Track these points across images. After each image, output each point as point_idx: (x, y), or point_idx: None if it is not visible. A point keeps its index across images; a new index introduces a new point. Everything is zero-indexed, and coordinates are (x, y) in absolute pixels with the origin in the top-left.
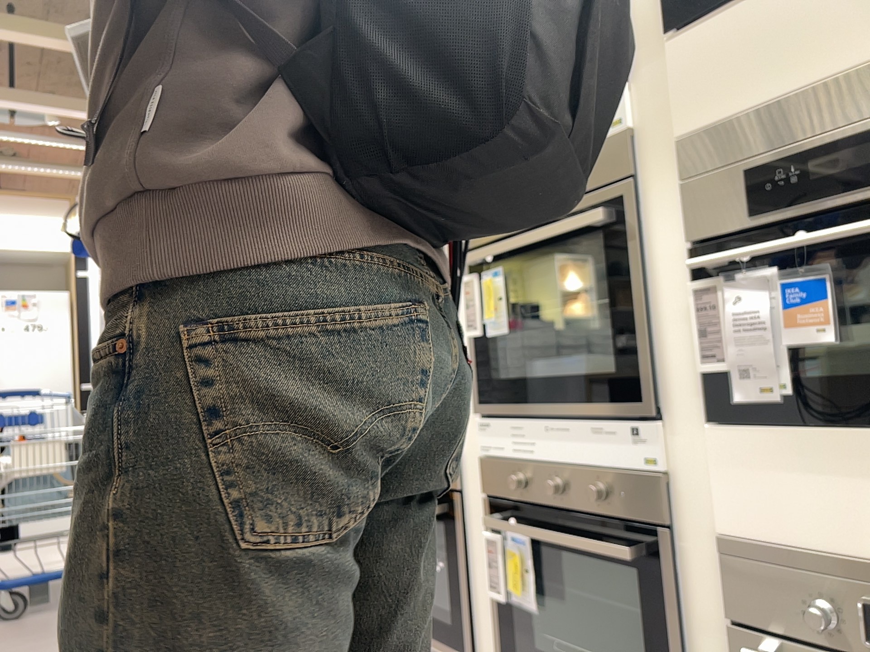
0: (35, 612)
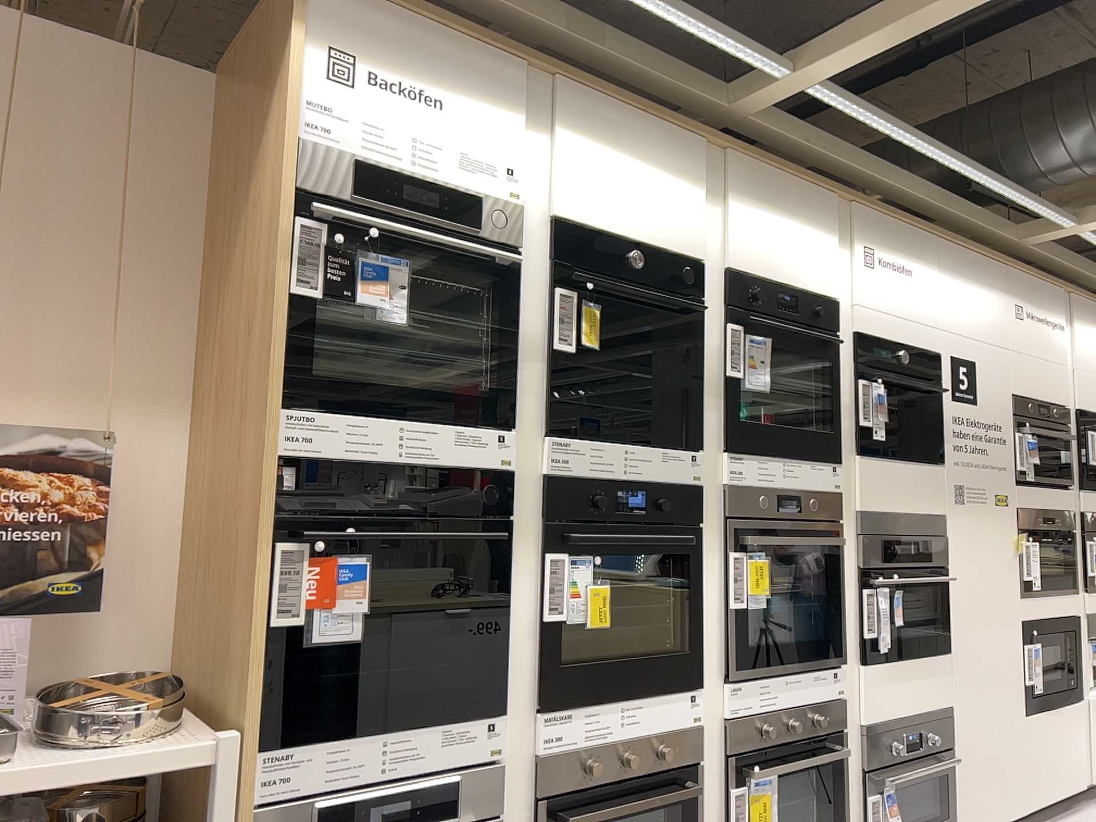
0: None
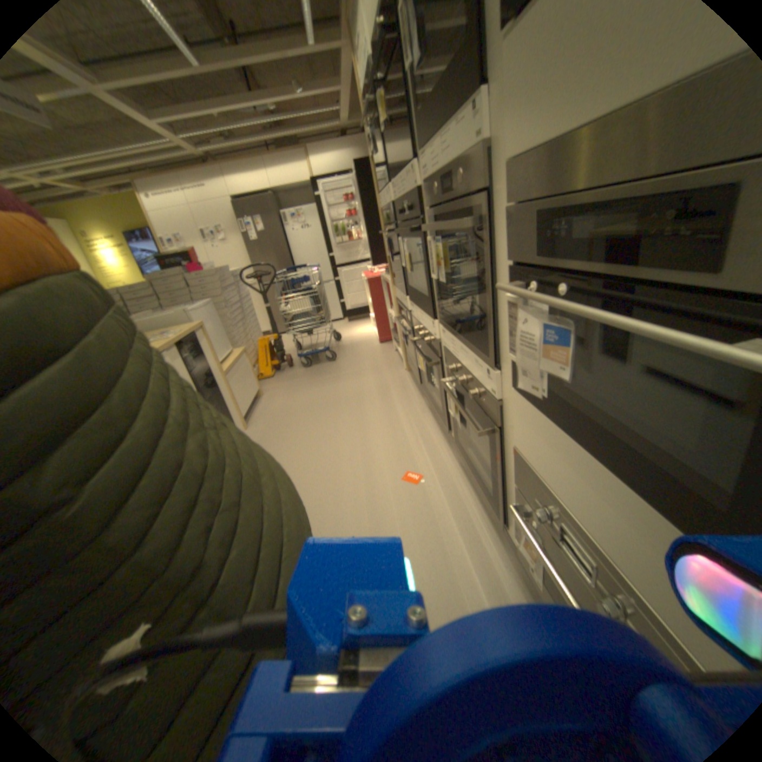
0: (316, 363)
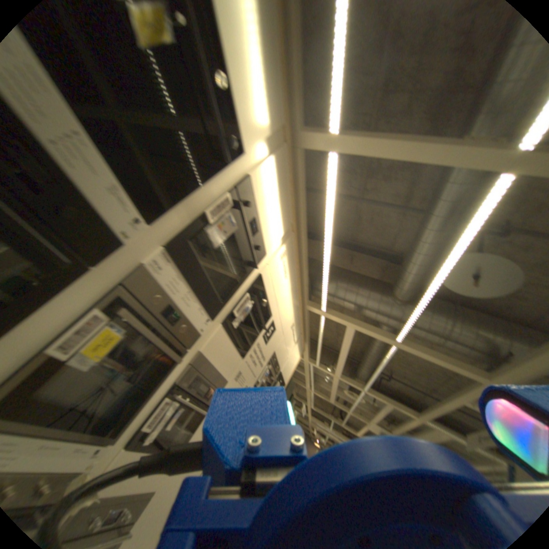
0: None
